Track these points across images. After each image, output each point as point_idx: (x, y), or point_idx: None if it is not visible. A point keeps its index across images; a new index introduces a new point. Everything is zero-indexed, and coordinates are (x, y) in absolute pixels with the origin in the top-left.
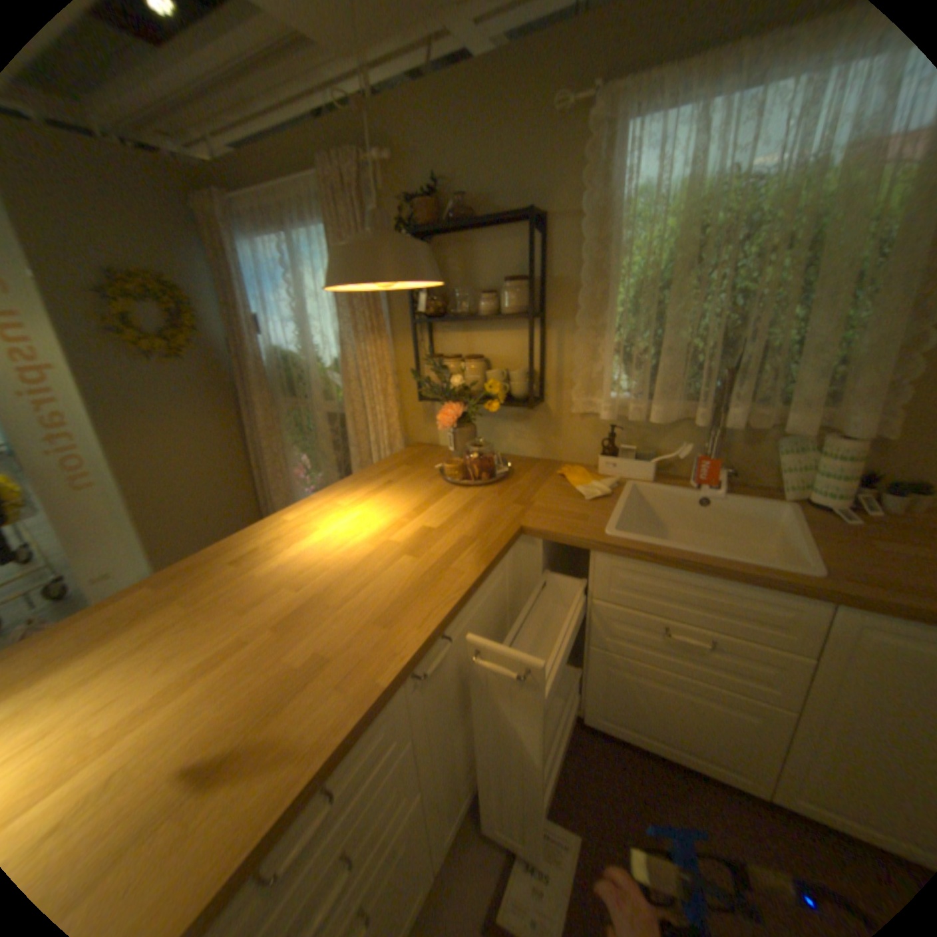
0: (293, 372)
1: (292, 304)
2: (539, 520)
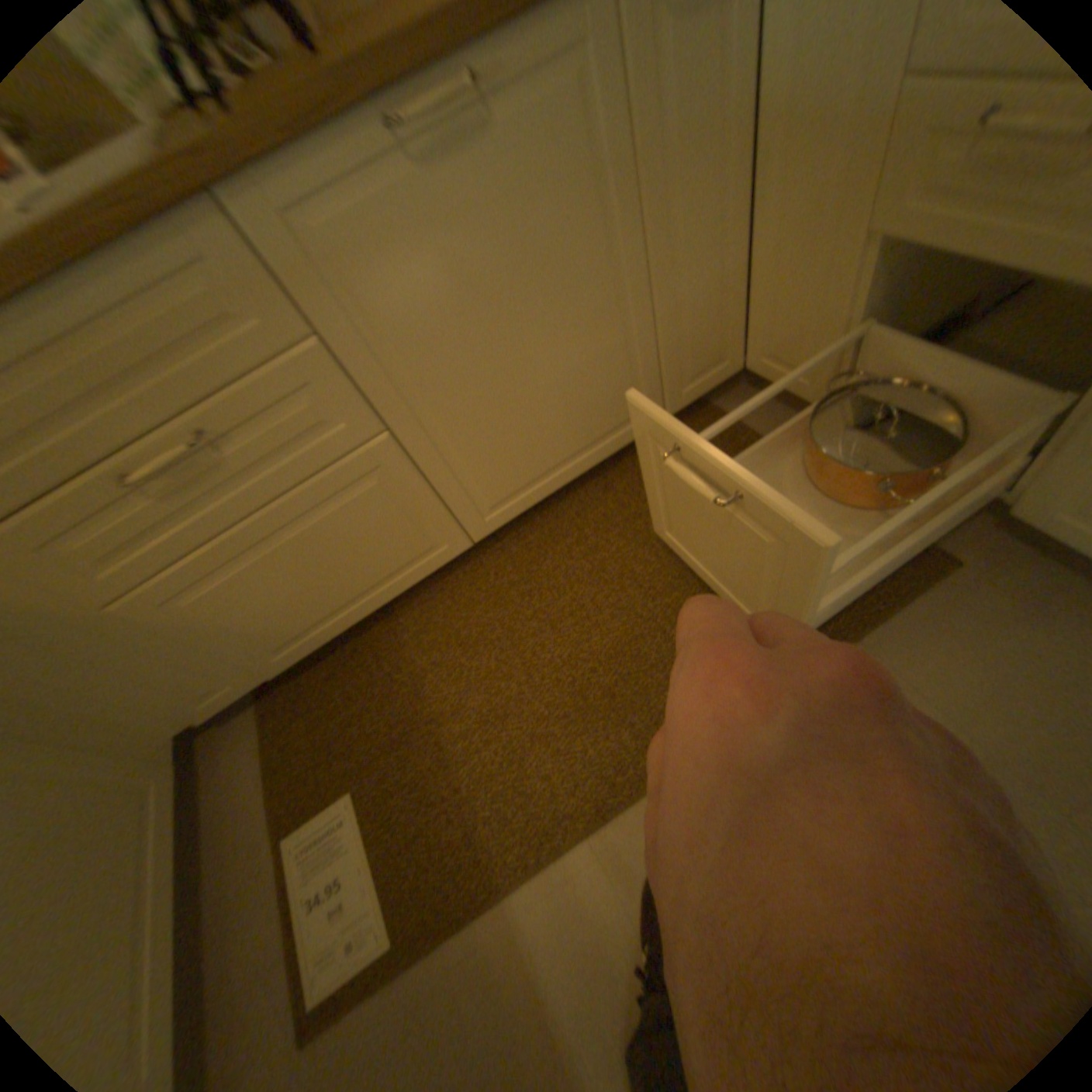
0: None
1: None
2: None
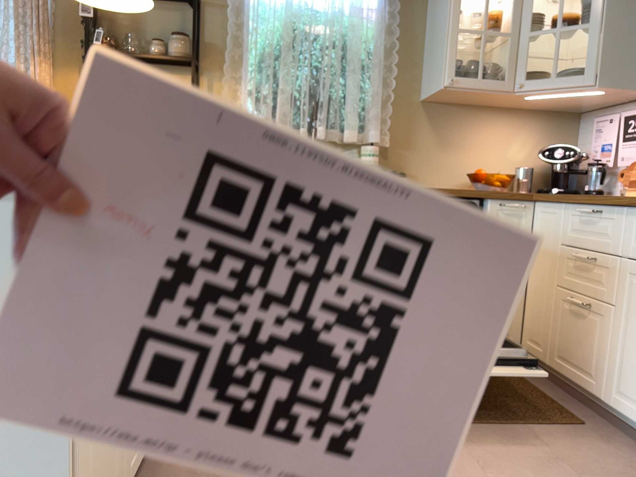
0: None
1: None
2: None
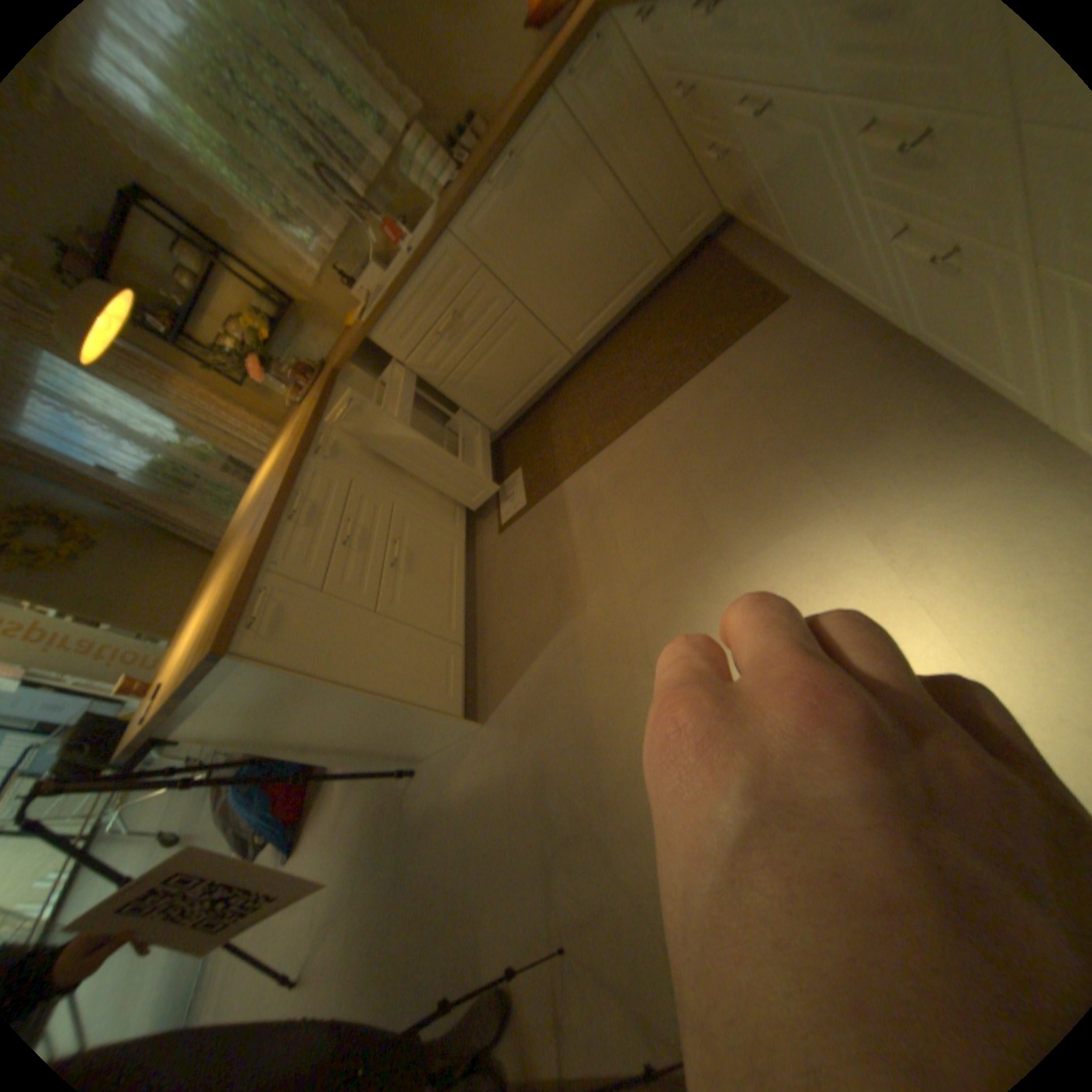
0: (169, 468)
1: (107, 426)
2: (340, 355)
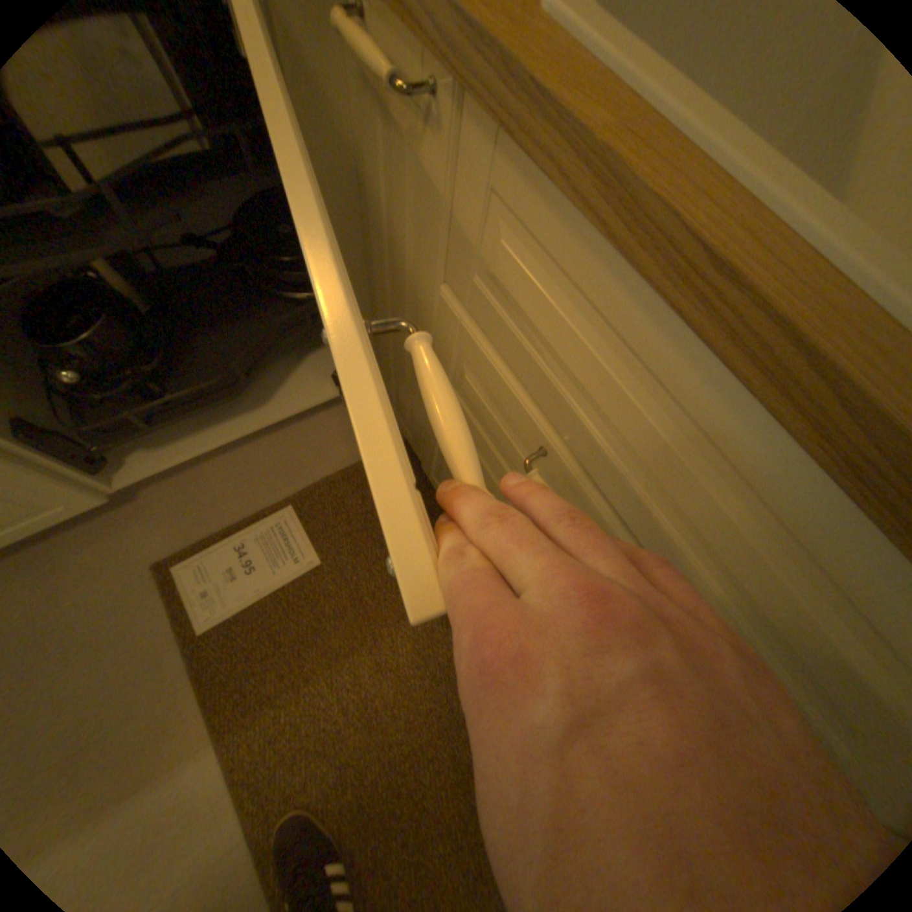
0: None
1: None
2: None
